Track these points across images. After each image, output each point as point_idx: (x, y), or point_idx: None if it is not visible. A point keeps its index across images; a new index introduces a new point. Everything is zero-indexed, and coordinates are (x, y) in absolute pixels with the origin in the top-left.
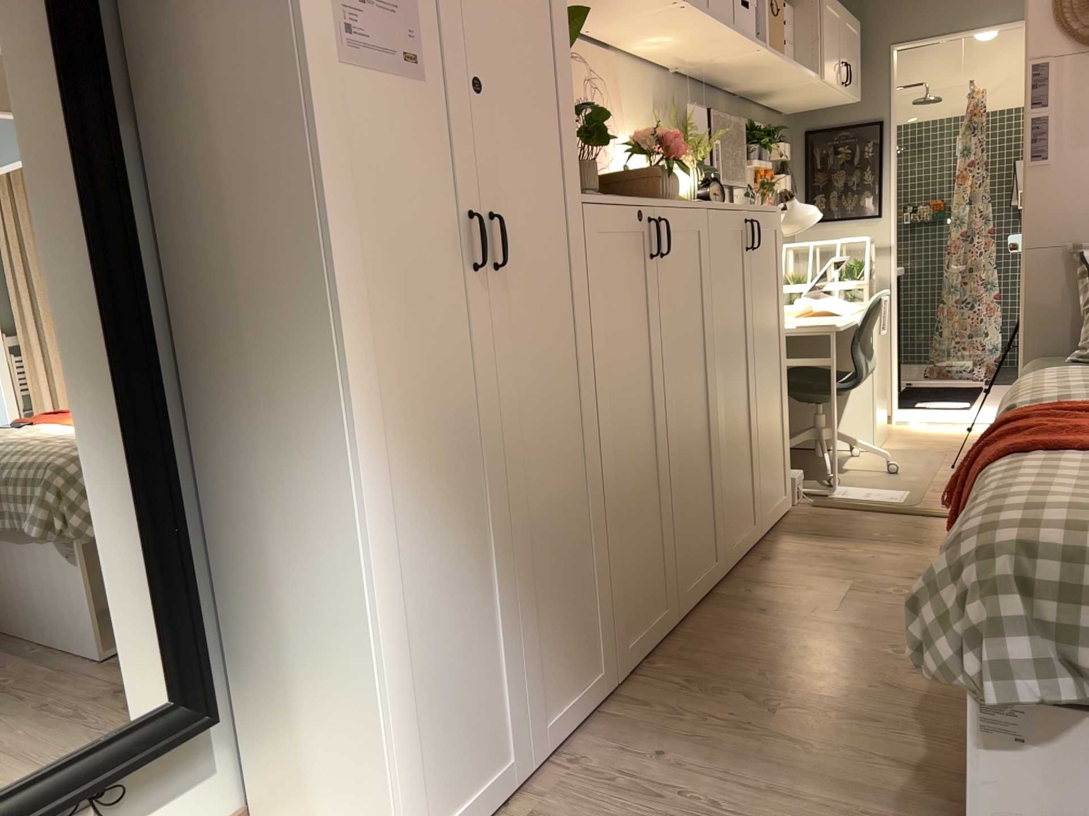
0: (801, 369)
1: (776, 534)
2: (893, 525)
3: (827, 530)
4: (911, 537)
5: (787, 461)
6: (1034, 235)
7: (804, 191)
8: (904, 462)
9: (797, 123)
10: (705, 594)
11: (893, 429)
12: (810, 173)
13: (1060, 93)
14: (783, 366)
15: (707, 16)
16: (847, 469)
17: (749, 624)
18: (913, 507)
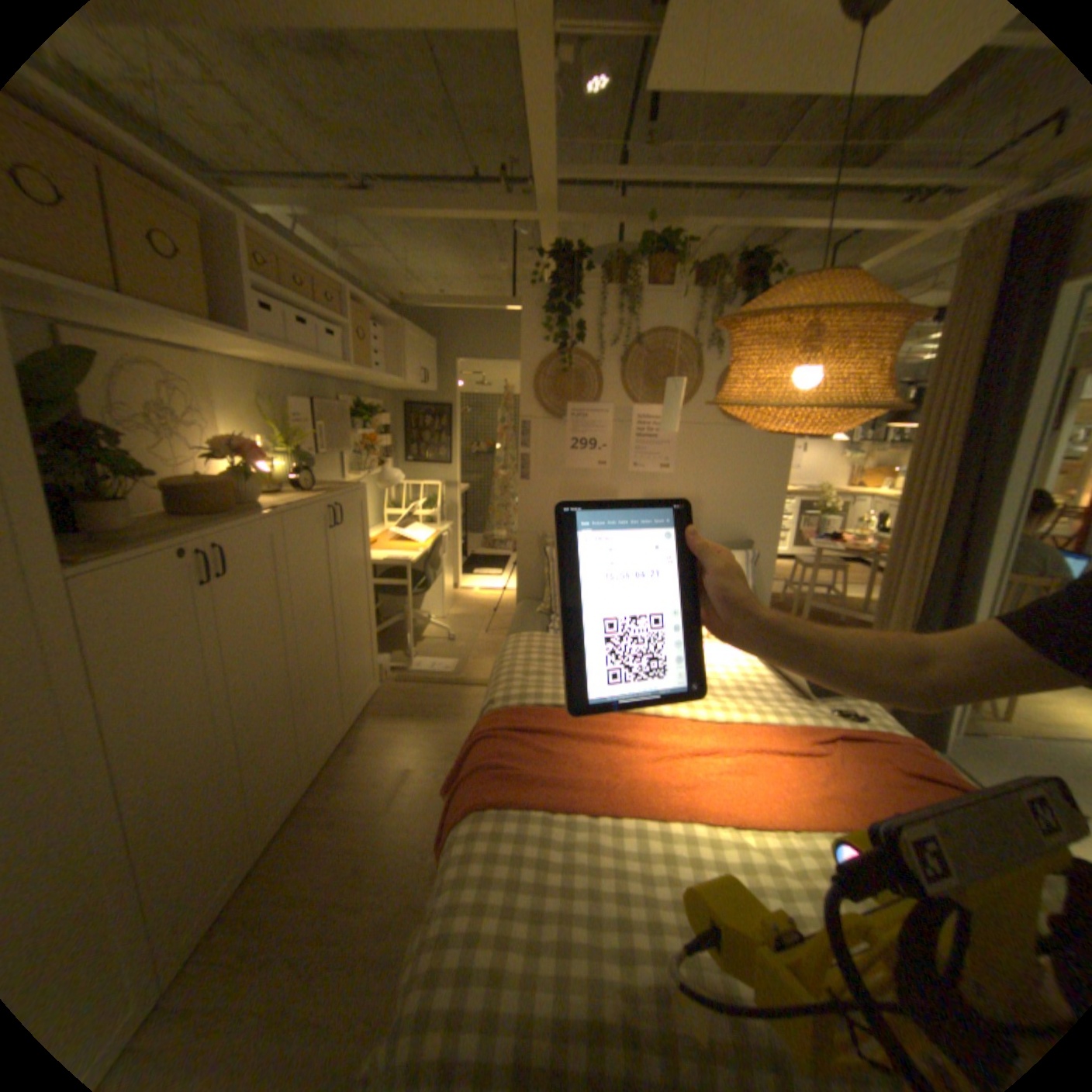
0: (391, 585)
1: (364, 720)
2: (445, 699)
3: (402, 710)
4: (454, 712)
5: (378, 657)
6: (527, 524)
7: (408, 439)
8: (463, 628)
9: (402, 392)
10: (290, 813)
11: (461, 595)
12: (411, 428)
13: (542, 439)
14: (373, 594)
15: (289, 343)
16: (427, 637)
17: (318, 848)
18: (460, 679)
